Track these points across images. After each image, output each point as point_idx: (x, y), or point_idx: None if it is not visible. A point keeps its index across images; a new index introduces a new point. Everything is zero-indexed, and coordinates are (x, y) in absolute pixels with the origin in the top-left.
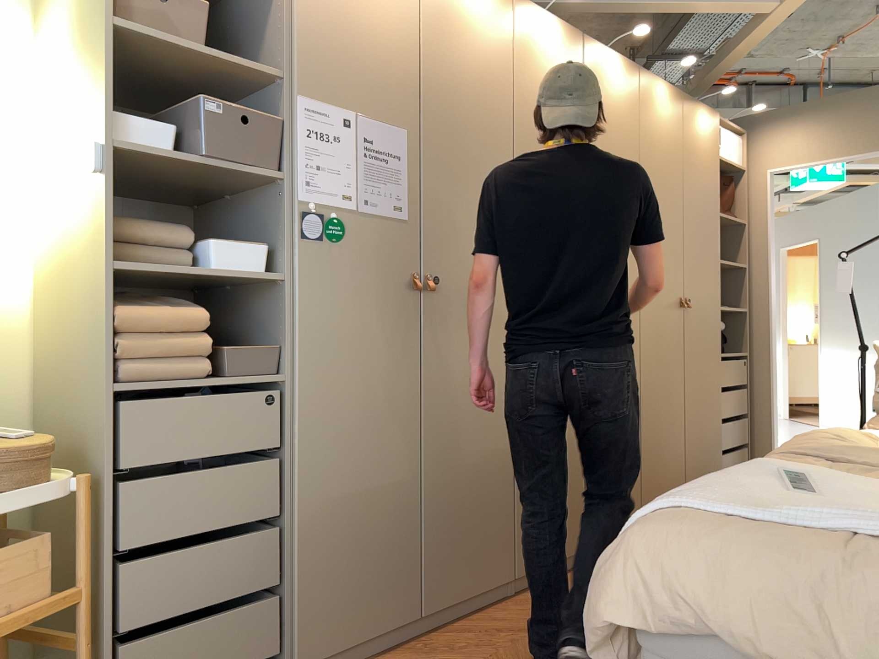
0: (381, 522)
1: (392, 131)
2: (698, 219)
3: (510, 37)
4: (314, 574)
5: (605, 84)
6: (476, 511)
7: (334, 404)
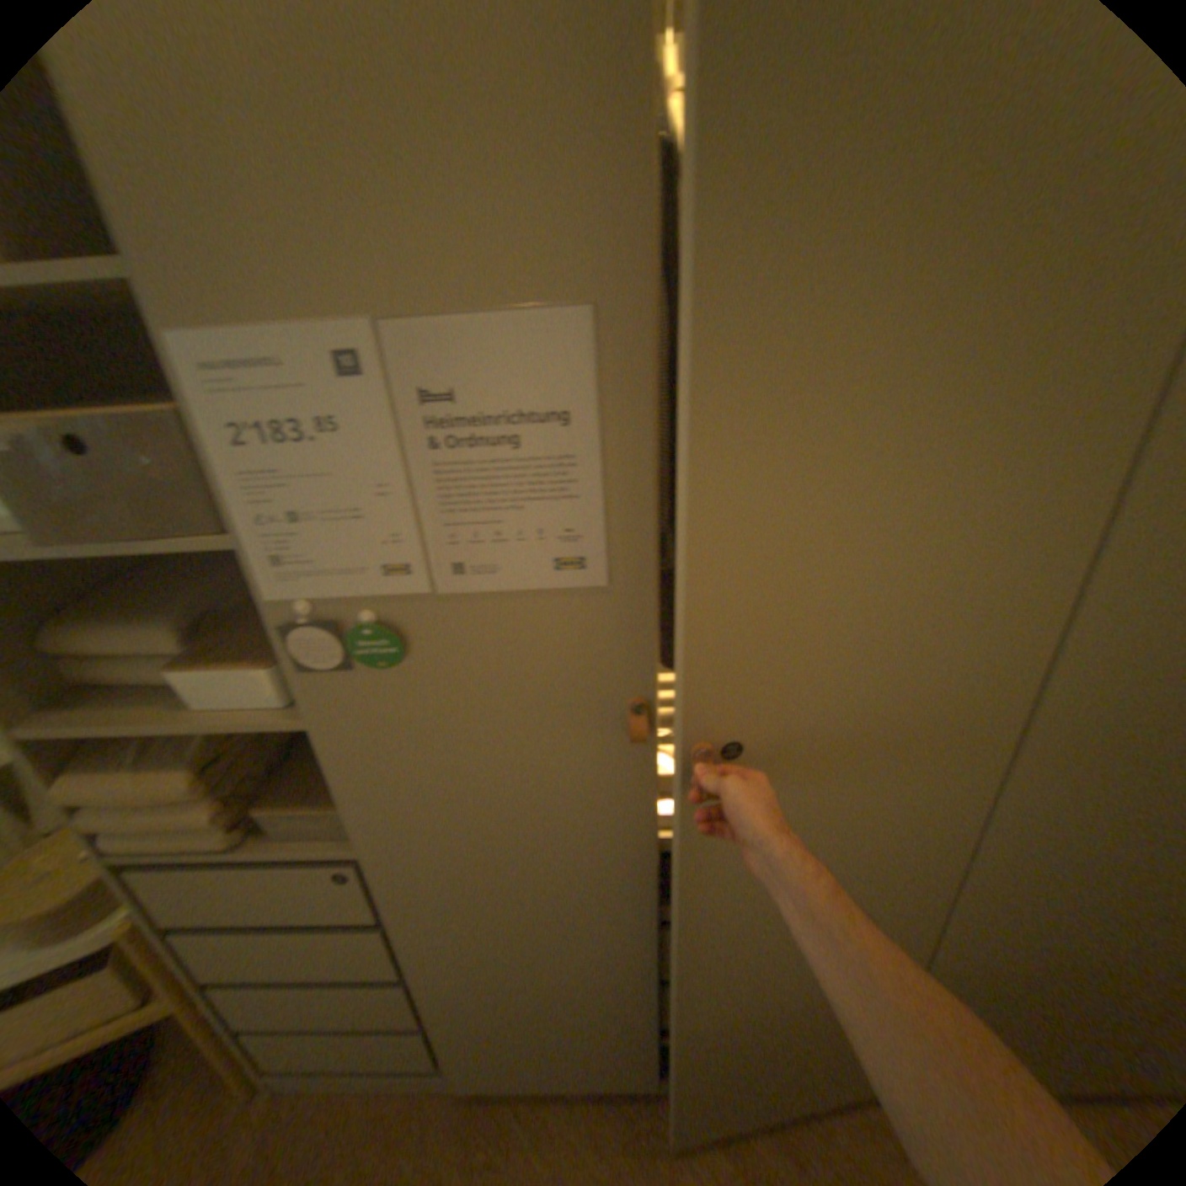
0: (573, 1012)
1: (525, 338)
2: None
3: None
4: (462, 1038)
5: None
6: (791, 1024)
7: (455, 896)
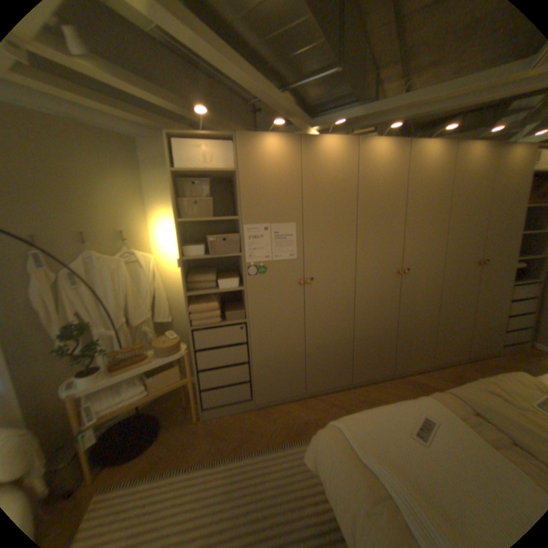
0: (287, 363)
1: (287, 226)
2: (502, 215)
3: (355, 161)
4: (261, 378)
5: (425, 162)
6: (332, 360)
7: (266, 327)
